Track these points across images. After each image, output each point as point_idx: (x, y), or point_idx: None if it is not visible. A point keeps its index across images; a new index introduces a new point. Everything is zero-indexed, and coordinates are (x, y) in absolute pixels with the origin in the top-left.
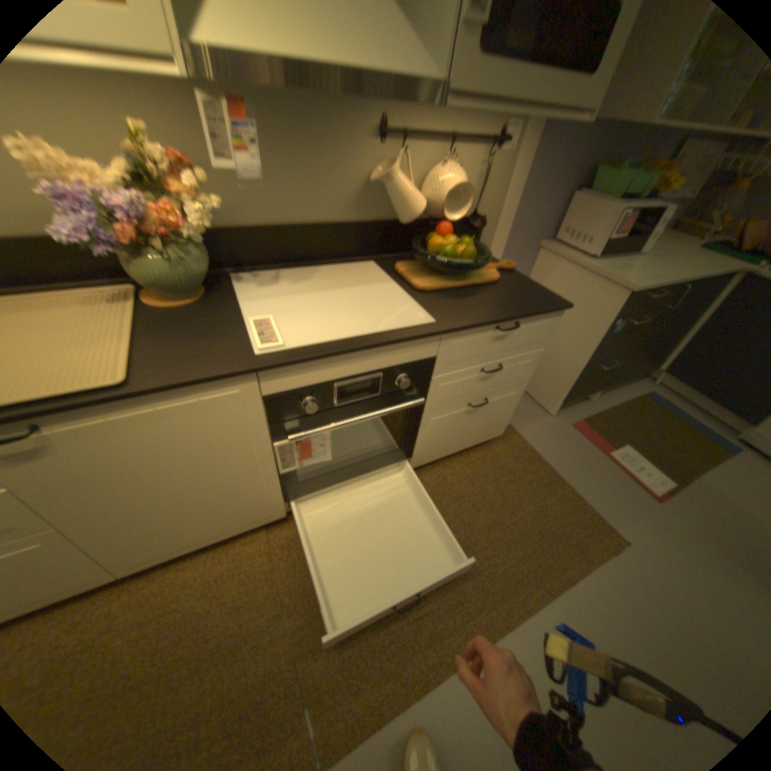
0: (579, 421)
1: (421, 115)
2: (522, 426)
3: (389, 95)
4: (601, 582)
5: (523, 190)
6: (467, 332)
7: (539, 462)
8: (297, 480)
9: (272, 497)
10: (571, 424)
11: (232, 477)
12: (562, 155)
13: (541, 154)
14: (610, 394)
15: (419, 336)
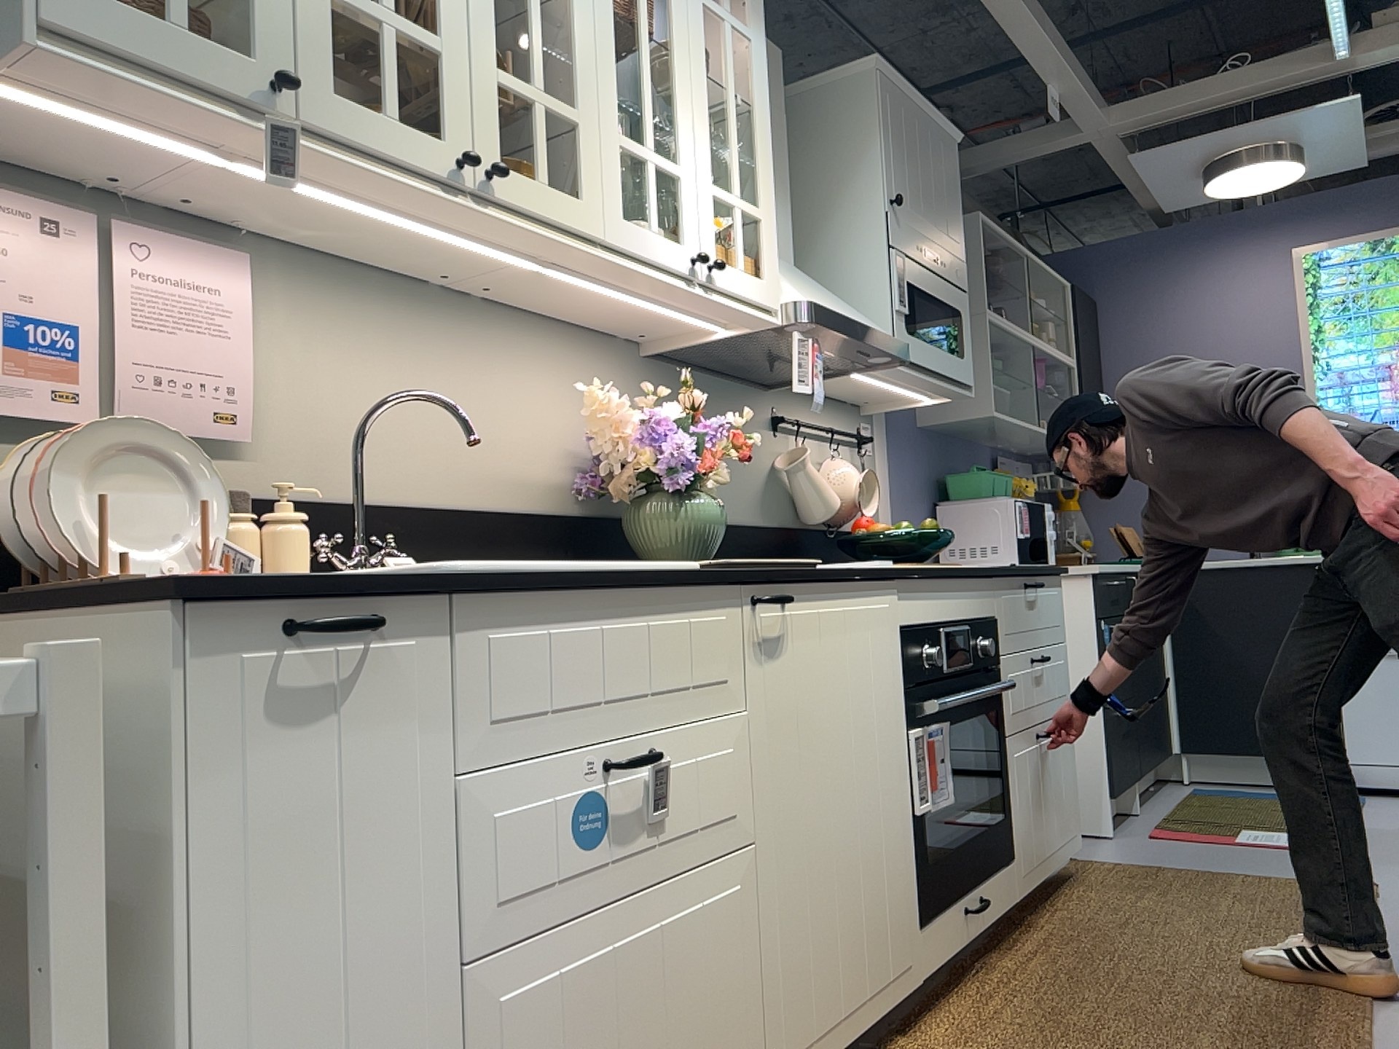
0: (1151, 830)
1: (802, 413)
2: (1089, 855)
3: (779, 391)
4: (1395, 914)
5: (894, 504)
6: (1010, 585)
7: (1166, 869)
8: (927, 858)
9: (912, 895)
10: (1147, 835)
11: (884, 802)
12: (912, 466)
13: (896, 463)
14: (1147, 803)
15: (988, 570)
